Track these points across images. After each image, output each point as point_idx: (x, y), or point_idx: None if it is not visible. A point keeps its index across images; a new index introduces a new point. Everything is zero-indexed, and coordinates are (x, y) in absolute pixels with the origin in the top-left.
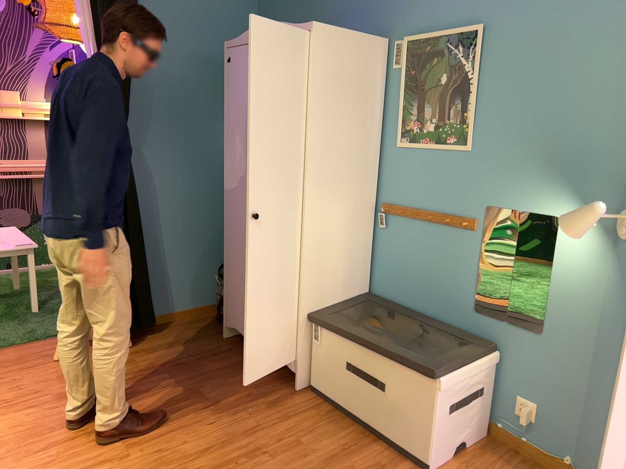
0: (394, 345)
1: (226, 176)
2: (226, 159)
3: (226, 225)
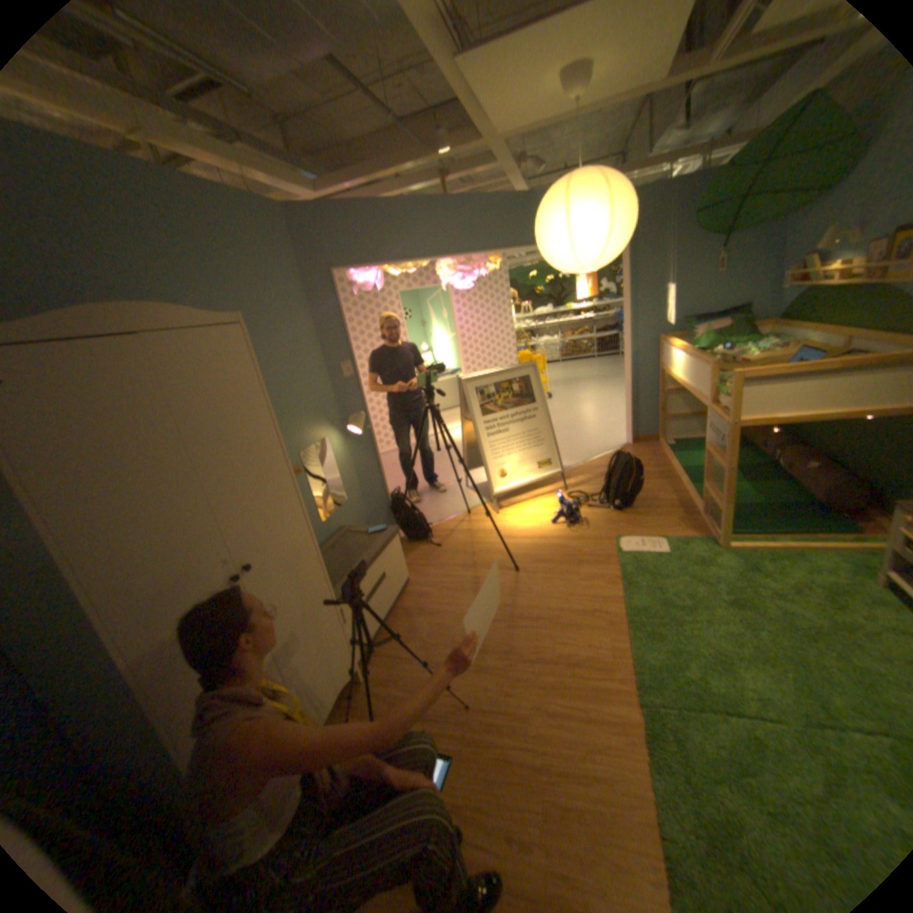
0: (369, 550)
1: (120, 633)
2: (102, 602)
3: (167, 715)
